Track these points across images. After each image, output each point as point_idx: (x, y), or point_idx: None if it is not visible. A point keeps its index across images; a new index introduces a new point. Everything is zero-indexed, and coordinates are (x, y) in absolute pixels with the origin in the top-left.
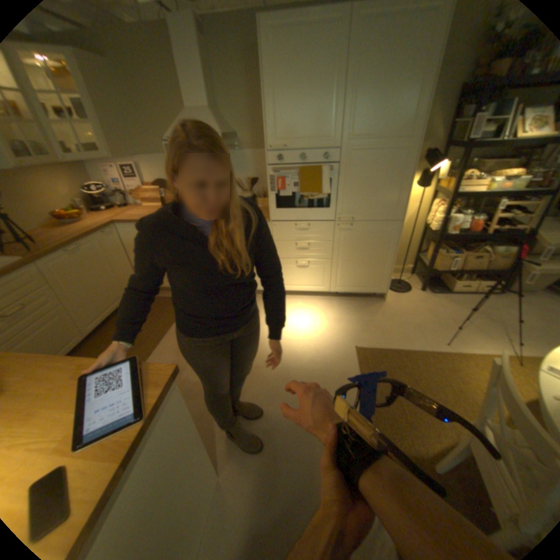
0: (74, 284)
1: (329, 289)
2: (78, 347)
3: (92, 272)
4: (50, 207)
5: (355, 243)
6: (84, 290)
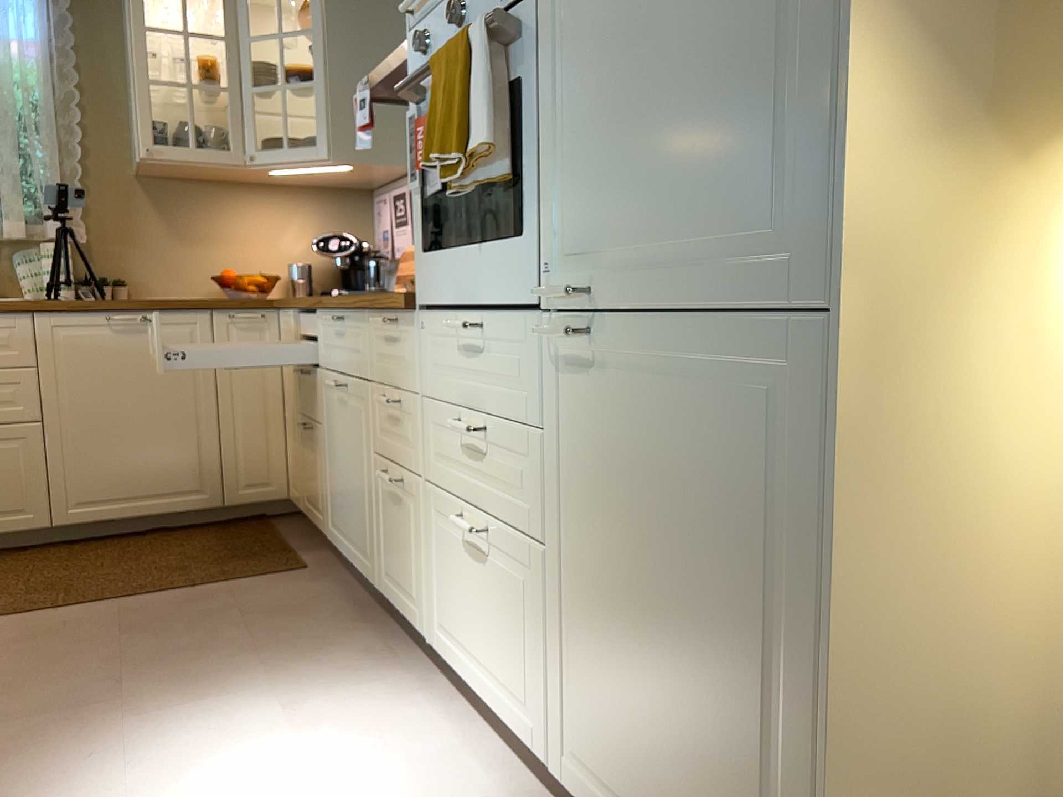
0: (97, 397)
1: (558, 767)
2: (42, 547)
3: (157, 393)
4: (250, 269)
5: (625, 472)
6: (115, 422)
